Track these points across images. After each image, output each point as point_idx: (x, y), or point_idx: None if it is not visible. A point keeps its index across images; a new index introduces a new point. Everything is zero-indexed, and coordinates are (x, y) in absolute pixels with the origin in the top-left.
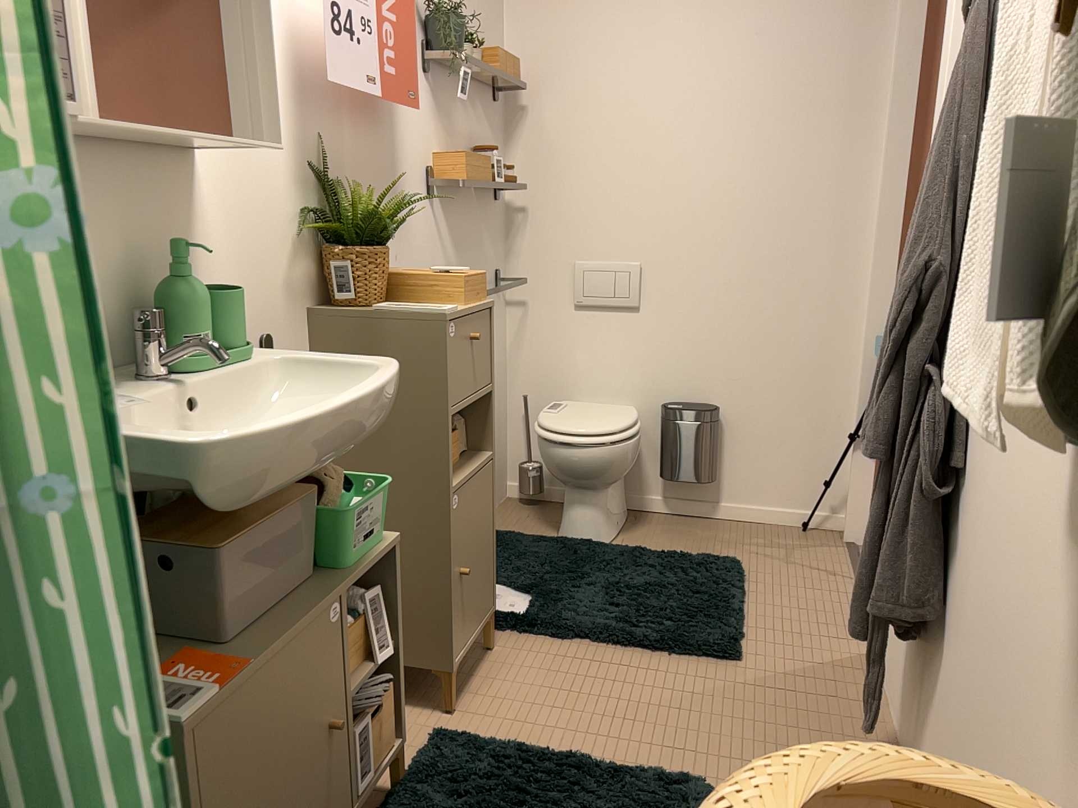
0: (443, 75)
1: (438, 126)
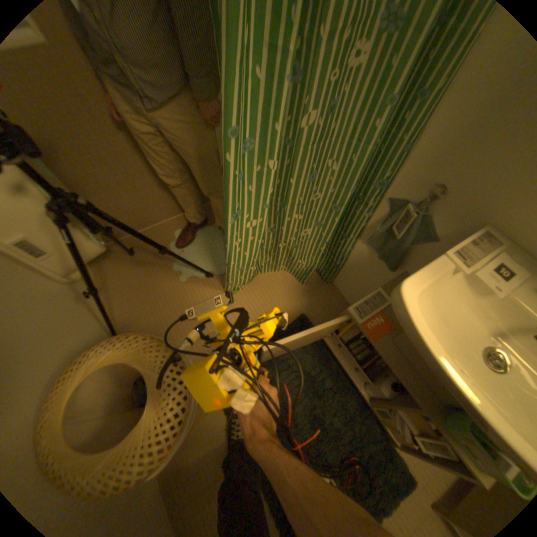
0: None
1: None
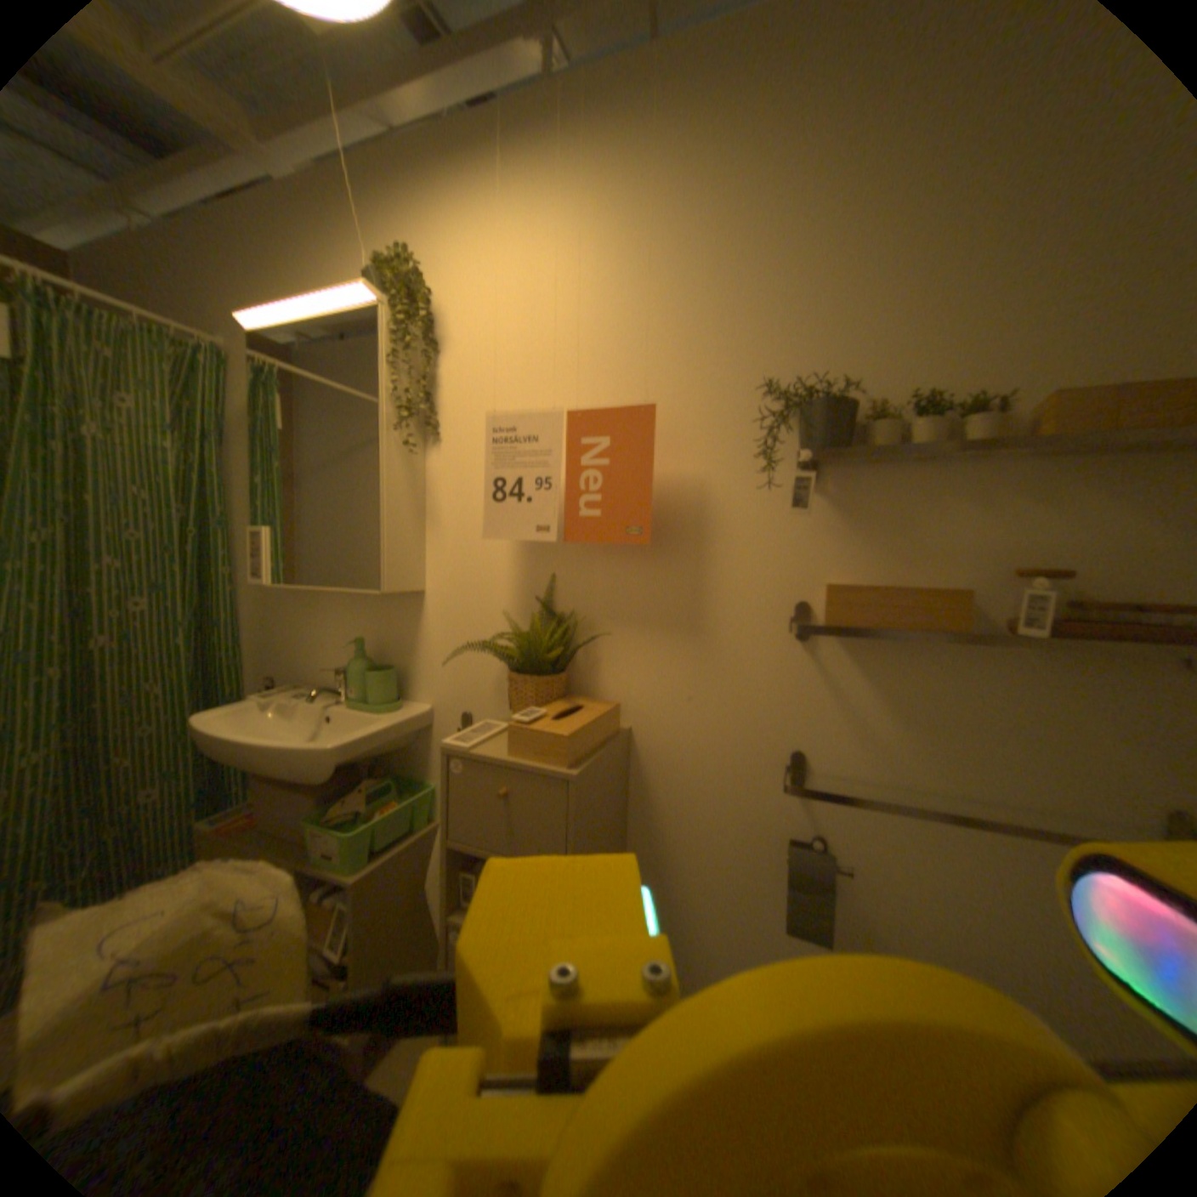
0: (879, 467)
1: (848, 542)
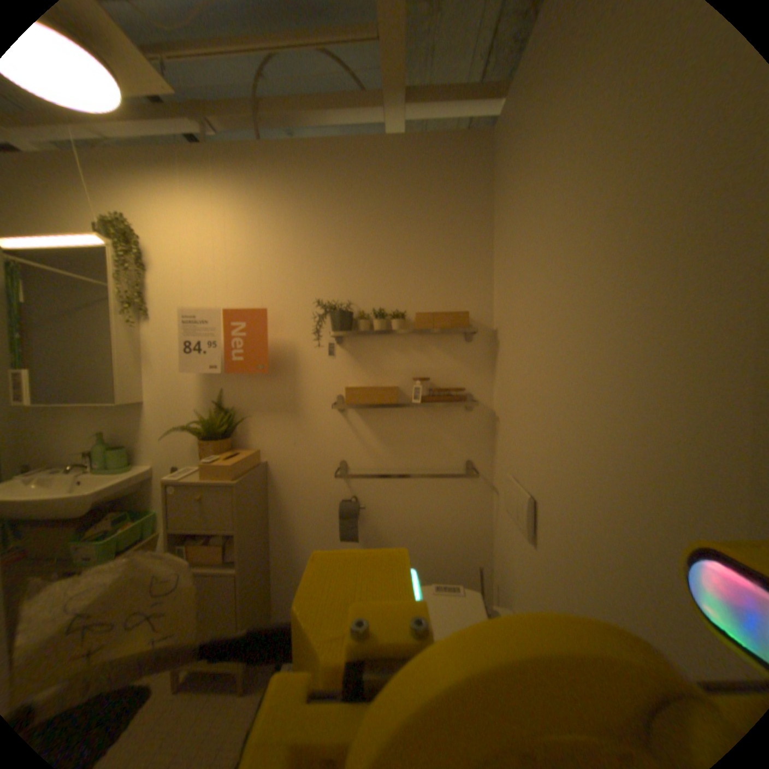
0: (364, 337)
1: (355, 368)
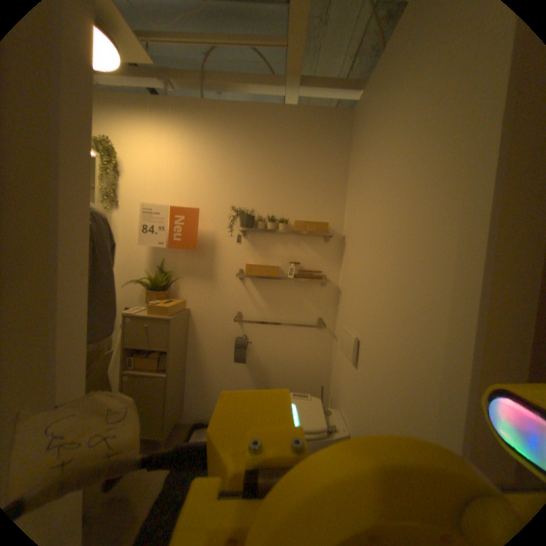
0: (260, 233)
1: (253, 252)
